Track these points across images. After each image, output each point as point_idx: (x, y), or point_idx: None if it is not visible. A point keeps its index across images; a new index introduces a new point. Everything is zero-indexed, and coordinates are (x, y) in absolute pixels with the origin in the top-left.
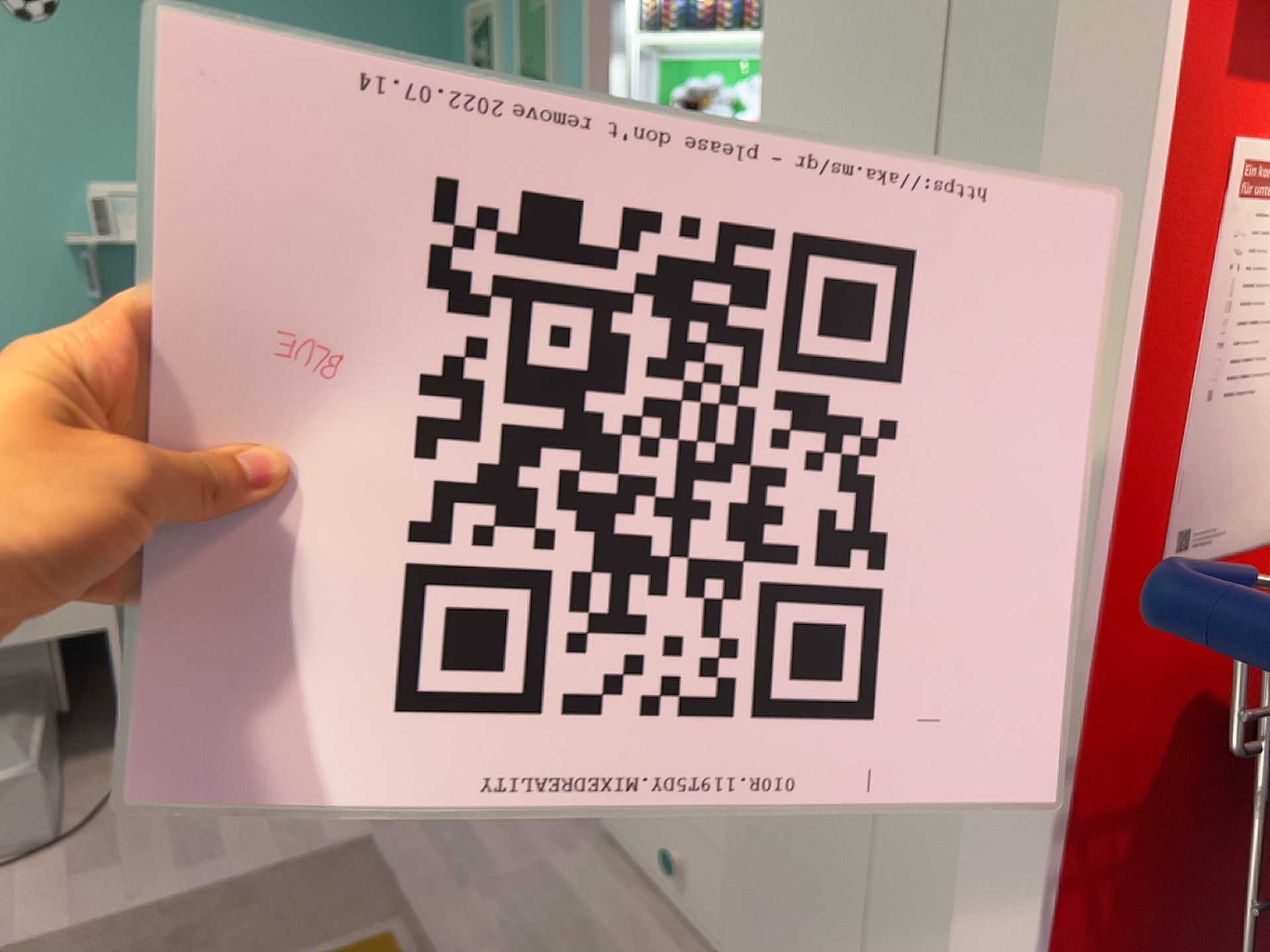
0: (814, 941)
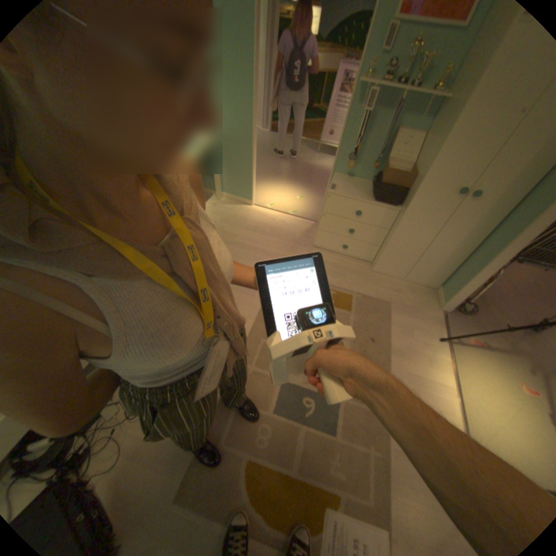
0: (411, 248)
